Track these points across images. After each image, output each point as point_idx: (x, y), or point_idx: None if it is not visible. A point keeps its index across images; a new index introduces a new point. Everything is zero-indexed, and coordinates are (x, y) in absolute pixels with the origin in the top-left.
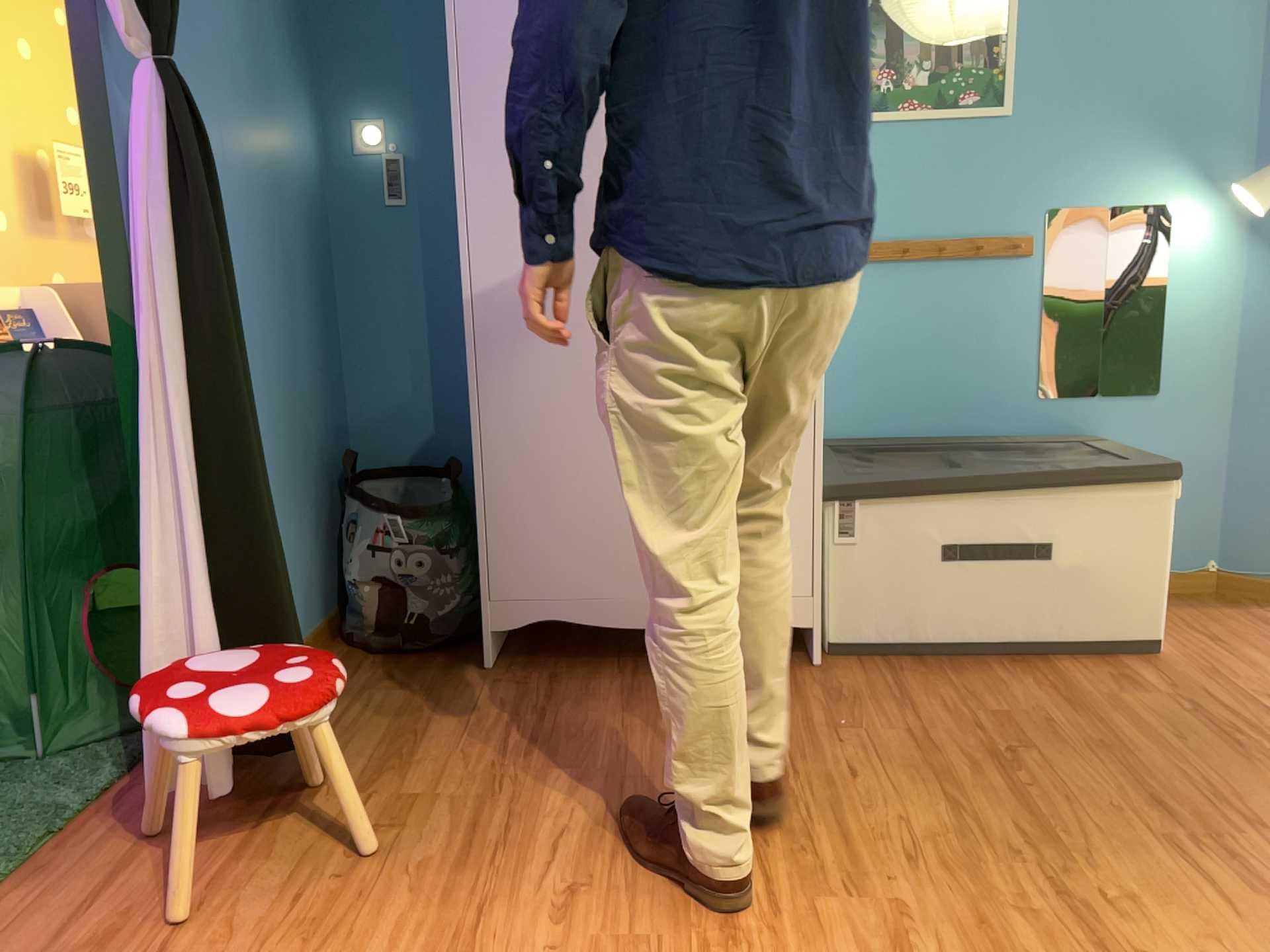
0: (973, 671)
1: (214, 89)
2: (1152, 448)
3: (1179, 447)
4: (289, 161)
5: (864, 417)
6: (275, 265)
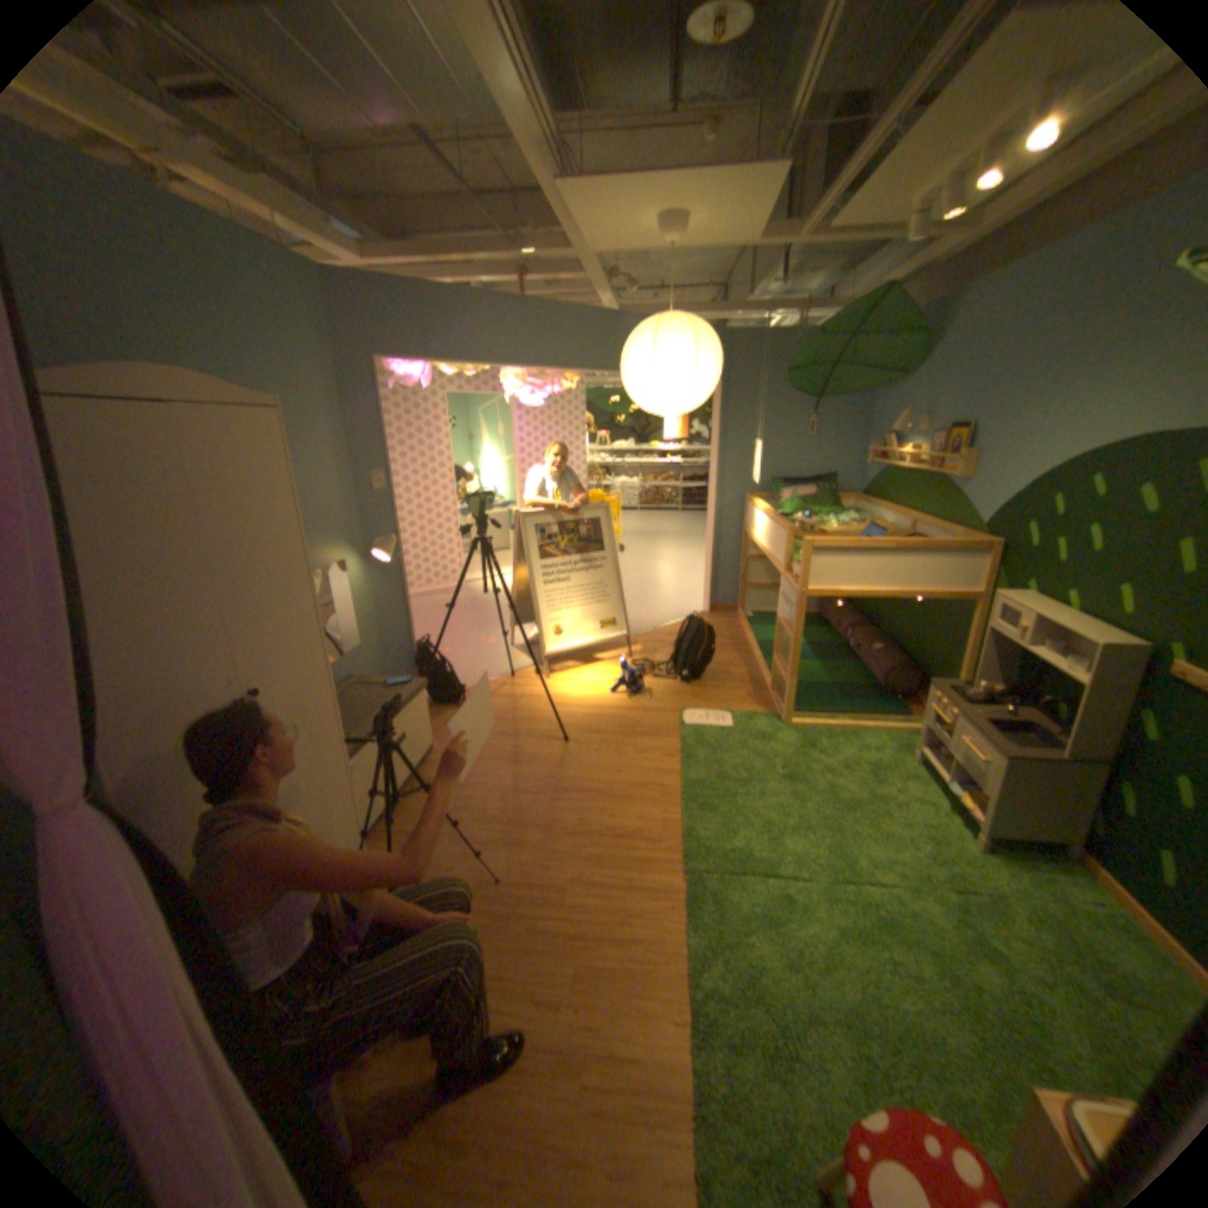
0: (410, 806)
1: None
2: (362, 668)
3: (369, 663)
4: None
5: None
6: None
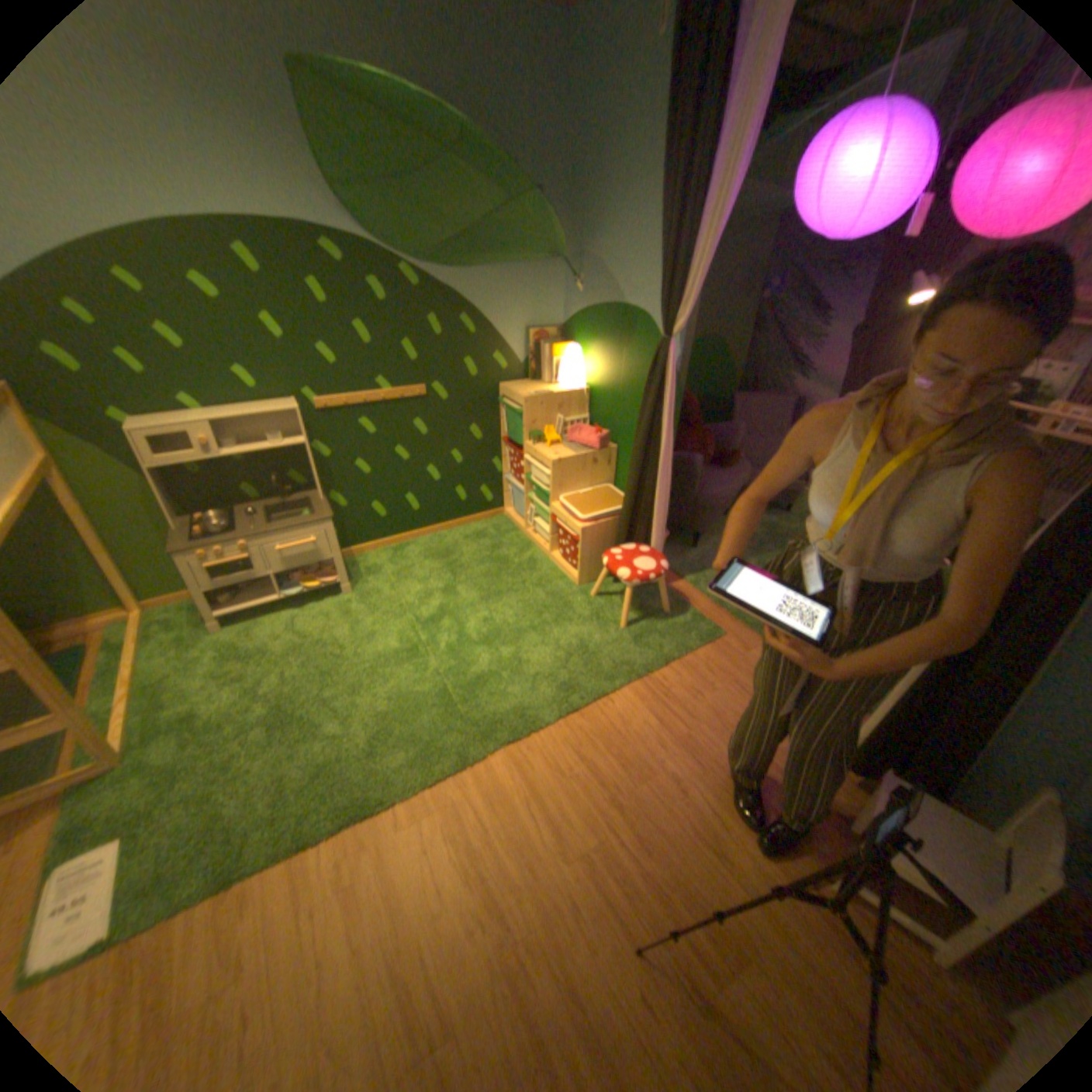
0: None
1: None
2: None
3: None
4: None
5: None
6: None
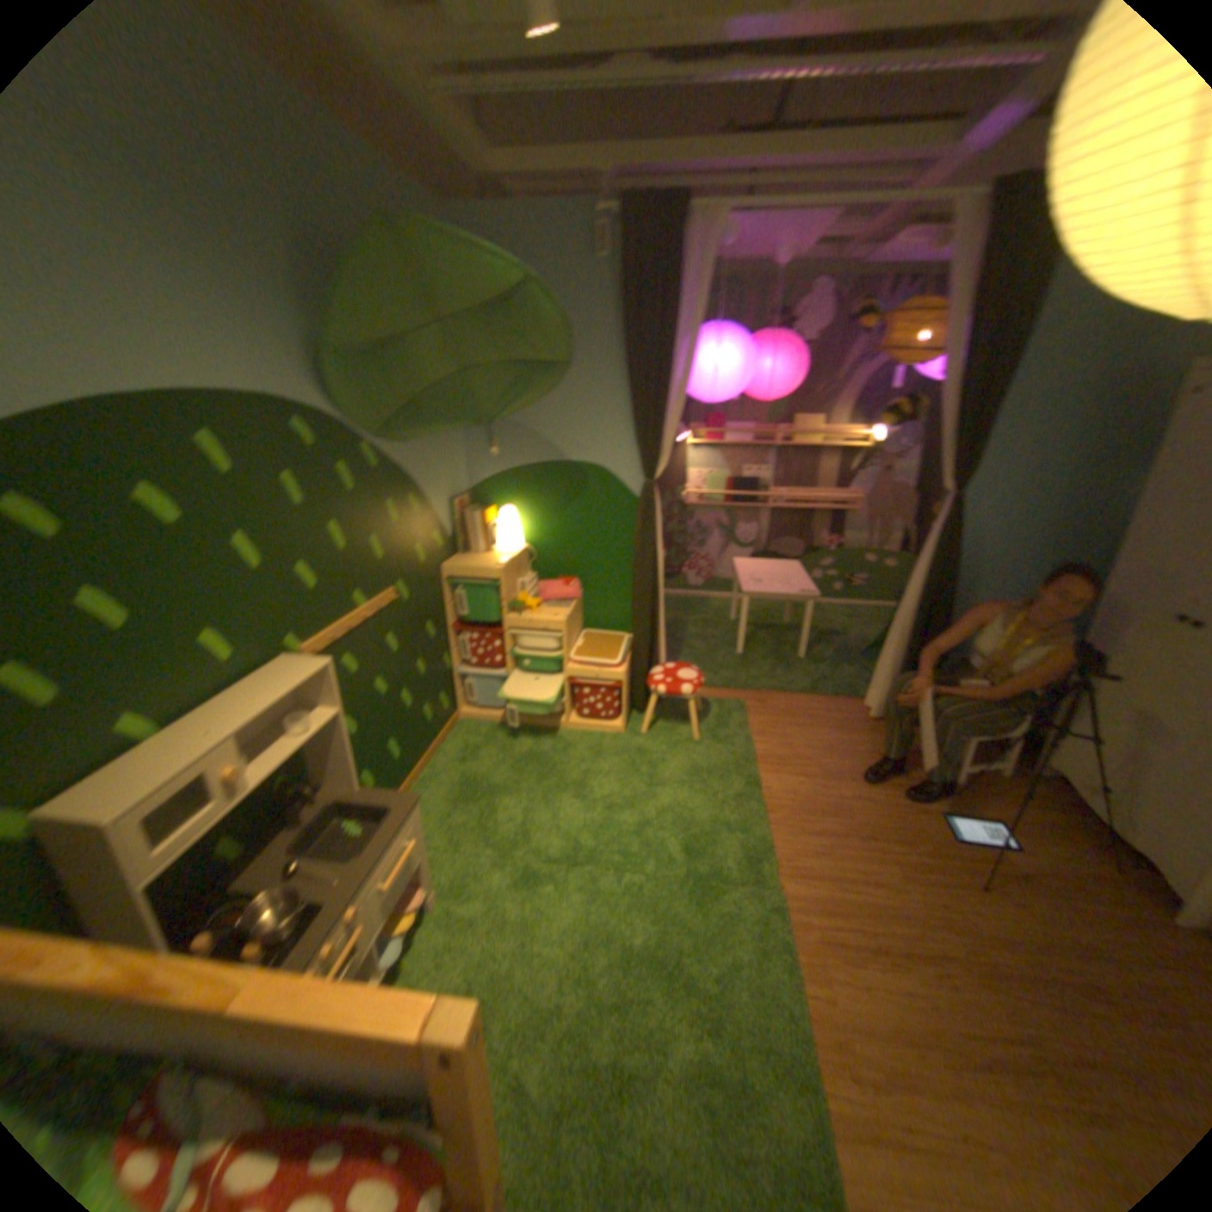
0: None
1: (1032, 487)
2: None
3: None
4: (1107, 510)
5: None
6: (1058, 559)
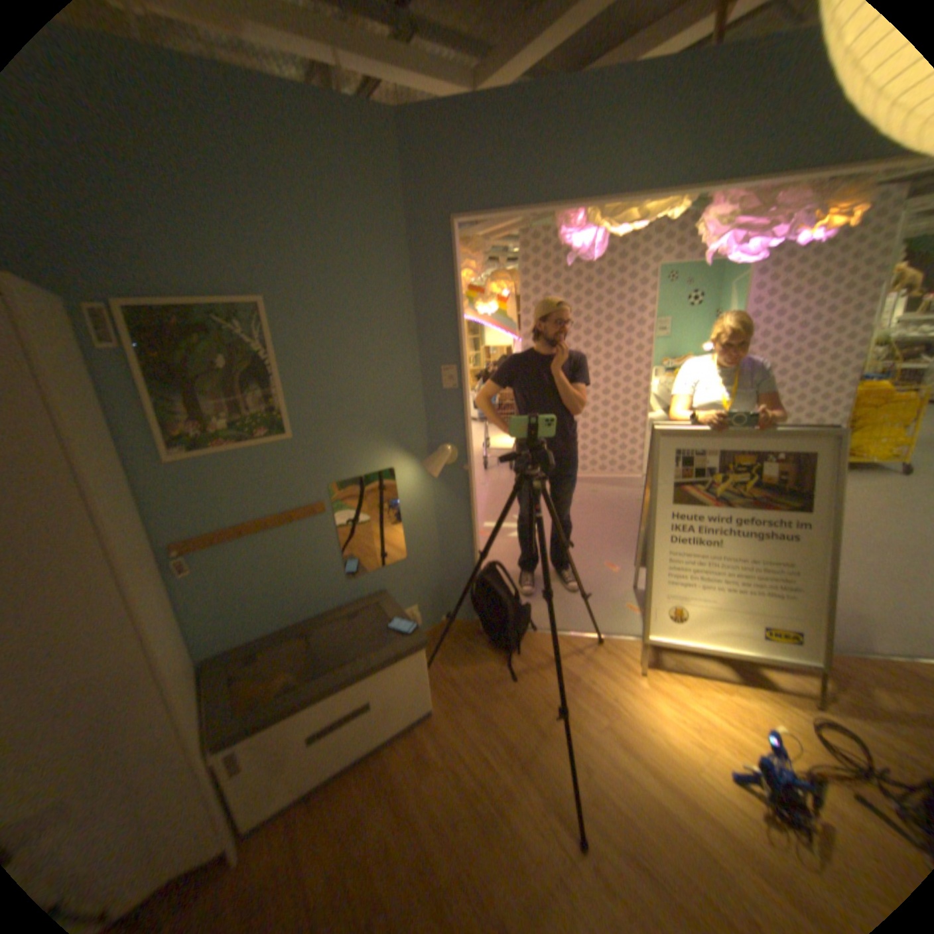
0: (340, 801)
1: None
2: (408, 581)
3: (420, 576)
4: None
5: (241, 632)
6: None
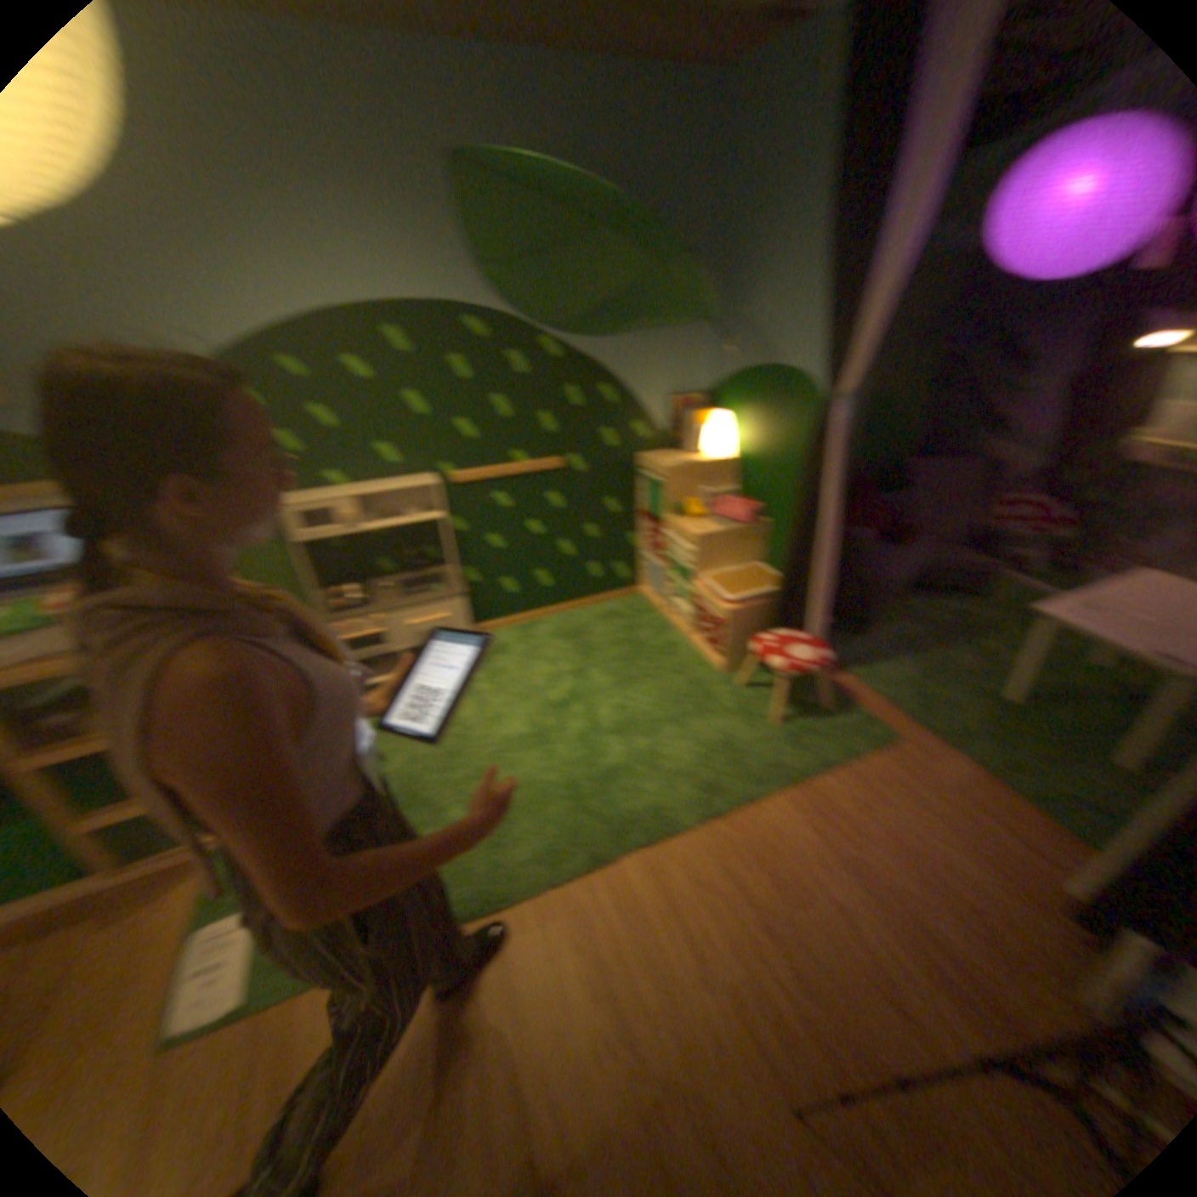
0: None
1: None
2: None
3: None
4: None
5: None
6: None
